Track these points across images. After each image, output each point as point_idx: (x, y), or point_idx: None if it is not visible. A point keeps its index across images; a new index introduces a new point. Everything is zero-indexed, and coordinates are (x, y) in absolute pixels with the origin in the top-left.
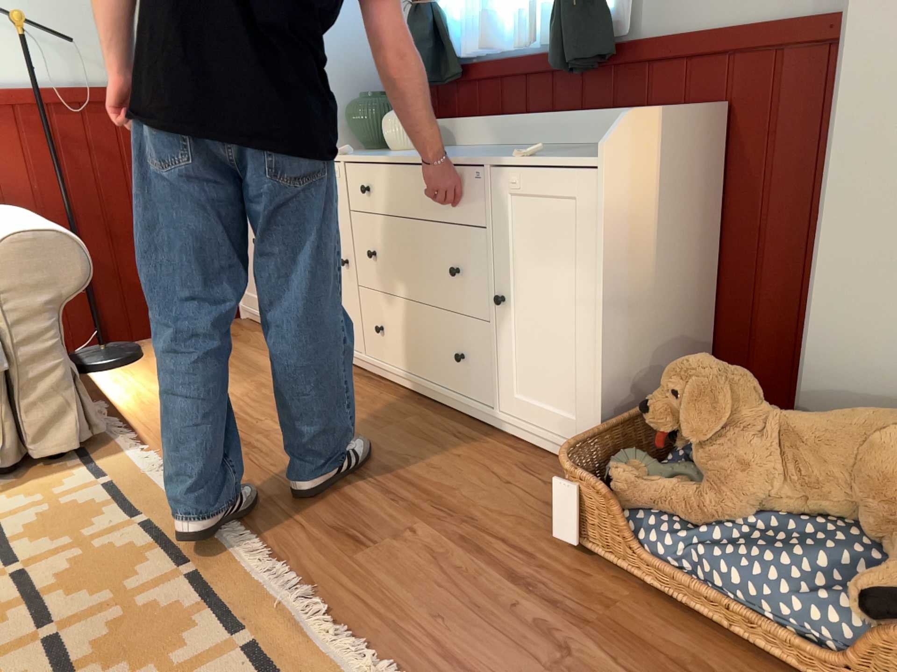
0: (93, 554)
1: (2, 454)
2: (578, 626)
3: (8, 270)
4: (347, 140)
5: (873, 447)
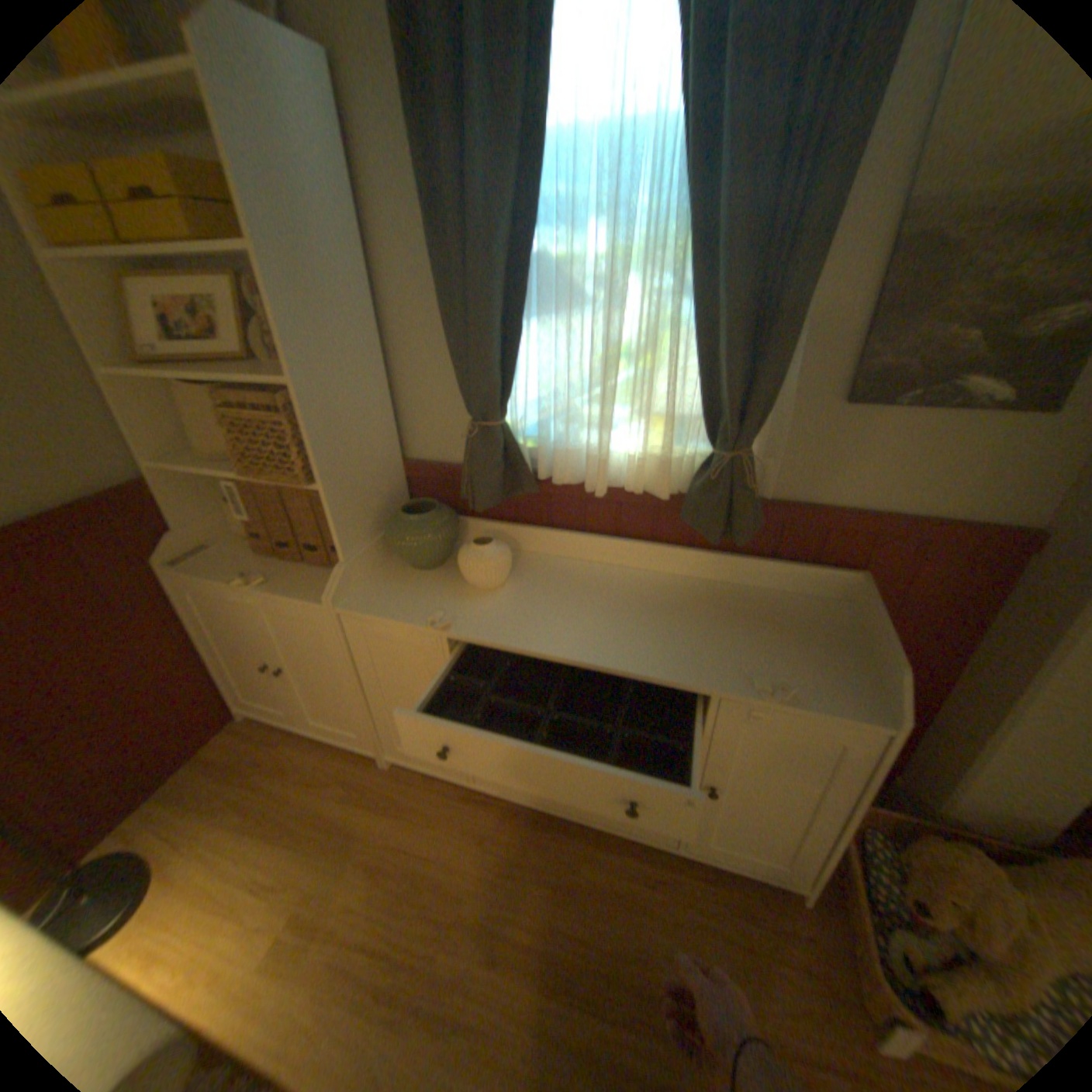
0: None
1: None
2: None
3: None
4: (383, 552)
5: None
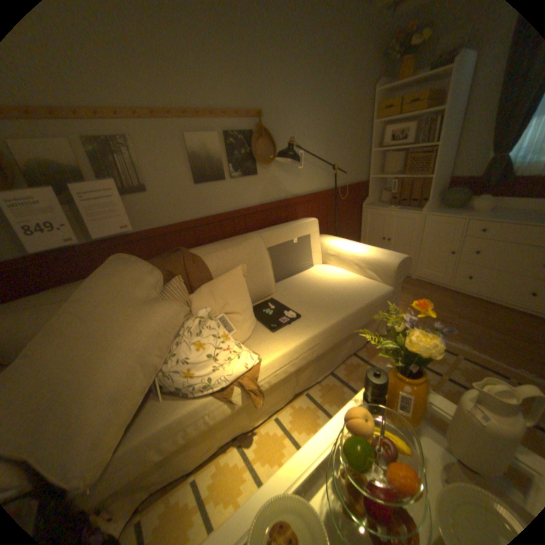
0: (466, 373)
1: (384, 331)
2: None
3: (398, 272)
4: (438, 204)
5: None
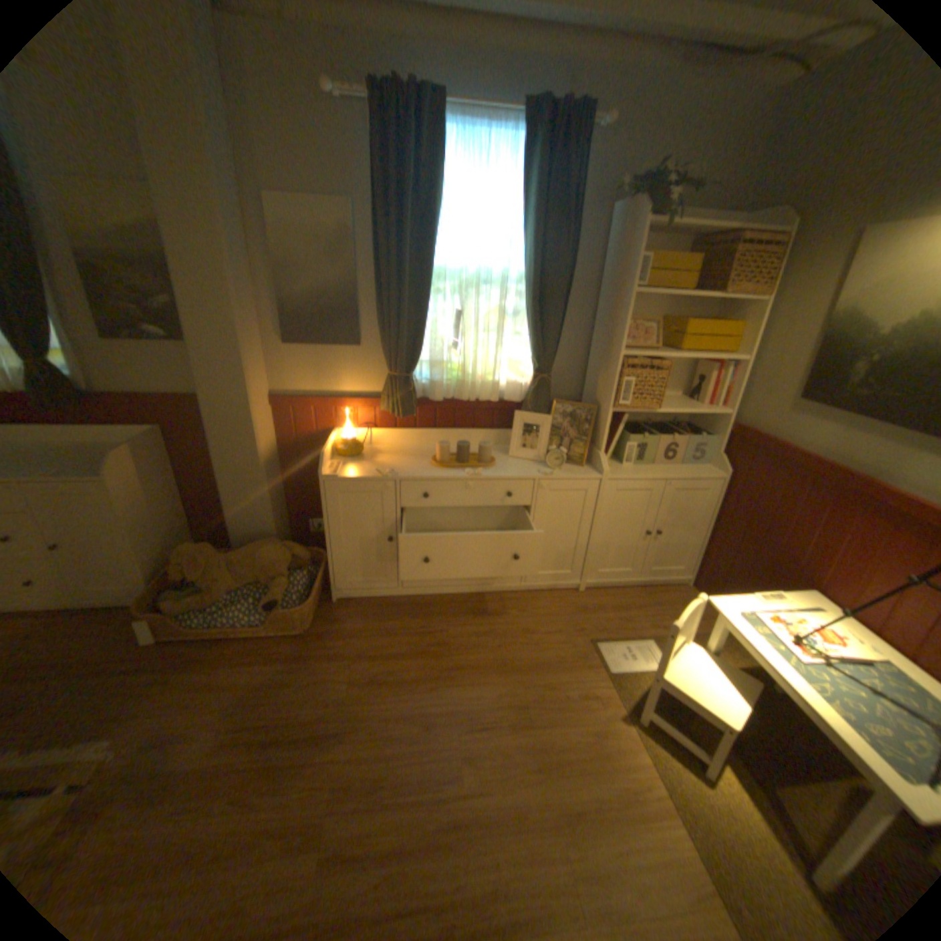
0: None
1: None
2: (167, 673)
3: None
4: None
5: (256, 559)
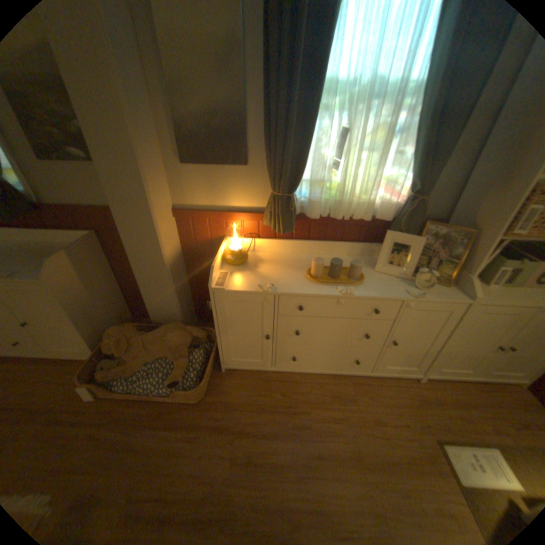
0: None
1: None
2: (100, 428)
3: None
4: None
5: (165, 341)
